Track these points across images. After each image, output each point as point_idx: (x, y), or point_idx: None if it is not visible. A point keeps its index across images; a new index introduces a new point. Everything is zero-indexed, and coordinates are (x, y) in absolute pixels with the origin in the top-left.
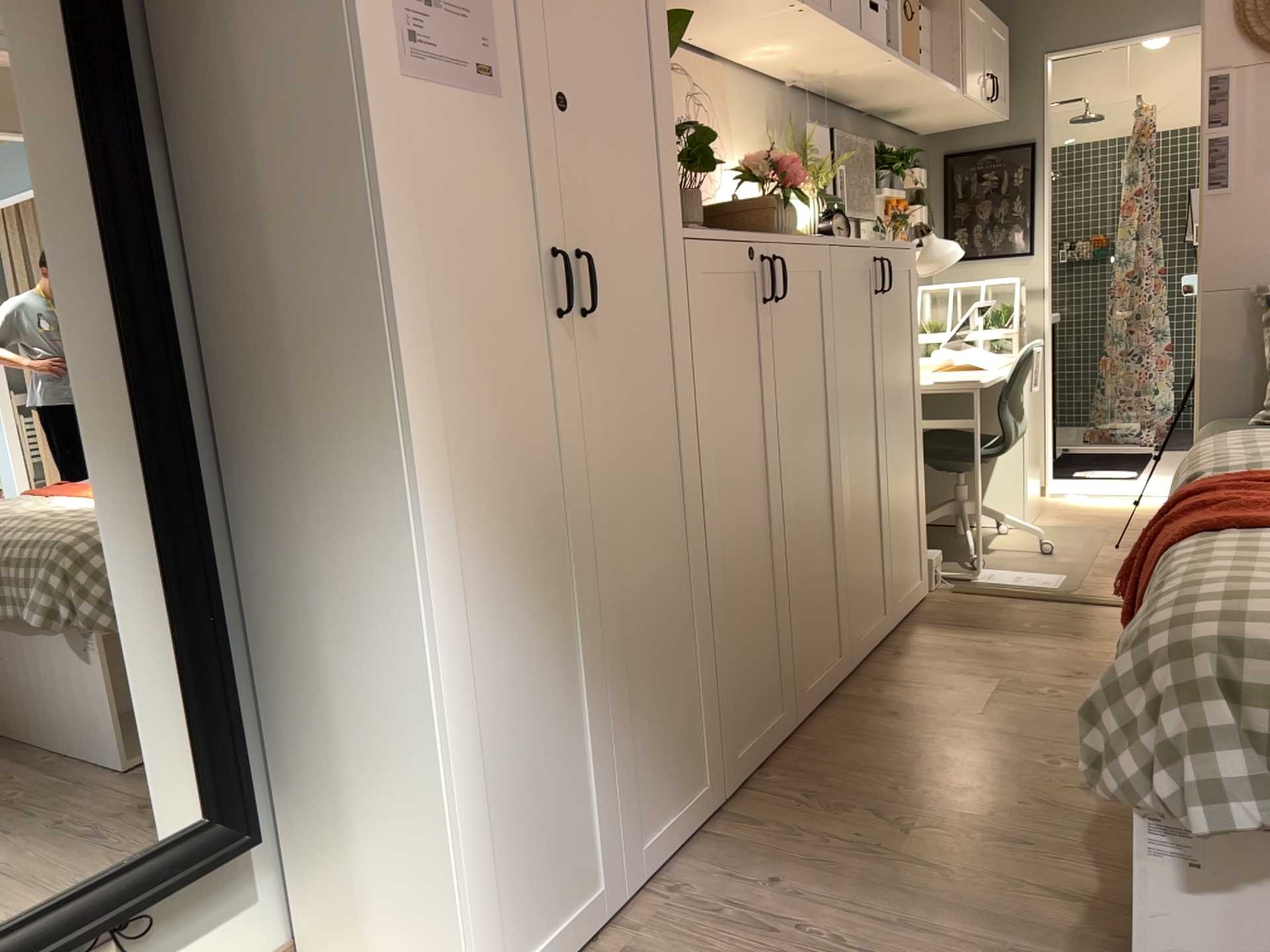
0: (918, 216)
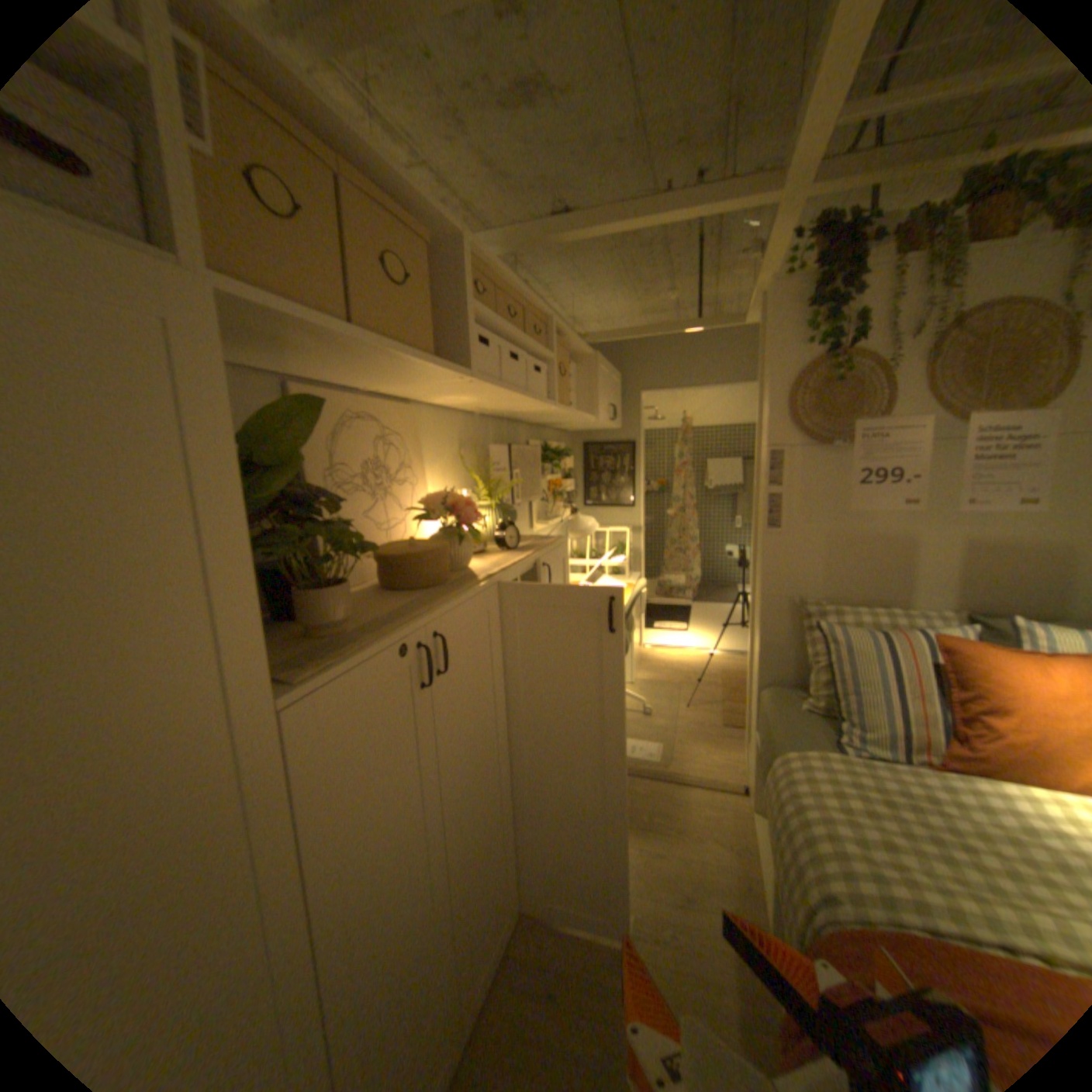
0: (571, 484)
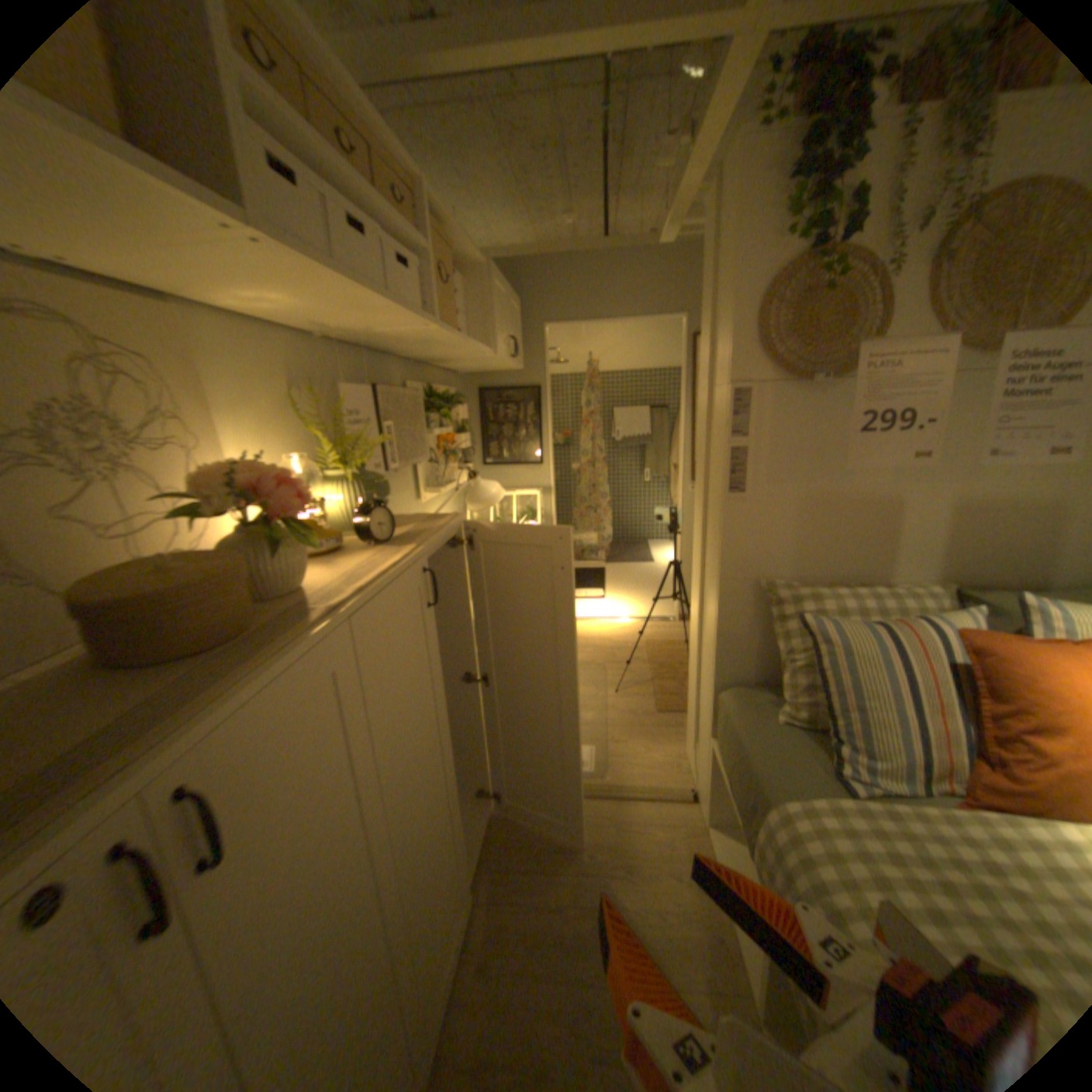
0: (467, 438)
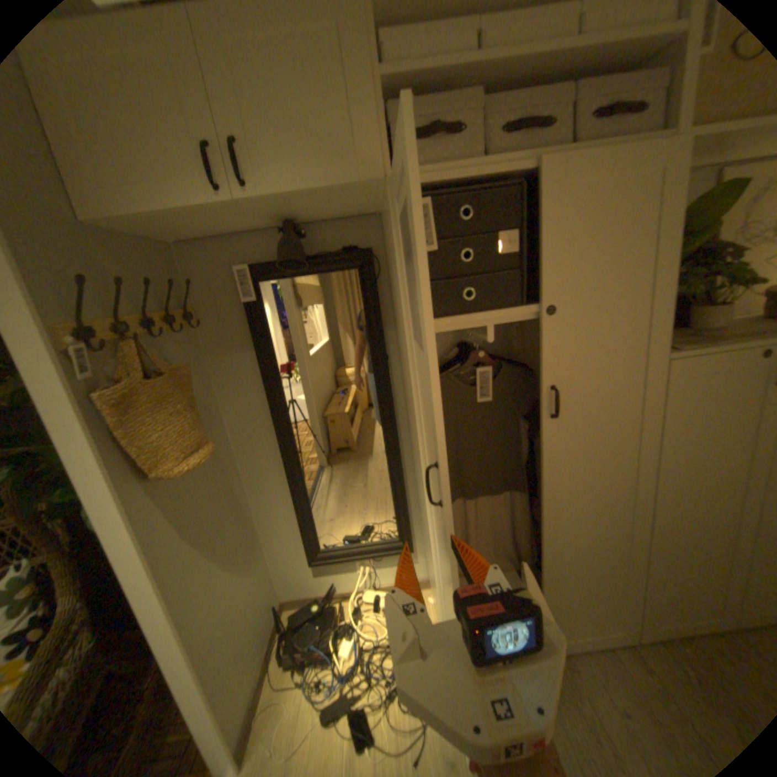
0: None
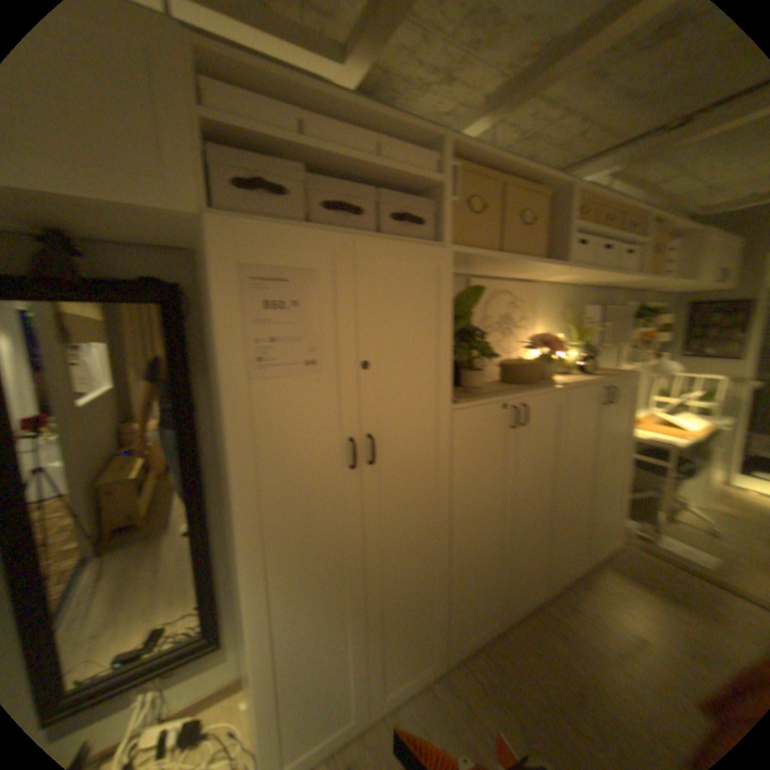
0: (668, 337)
